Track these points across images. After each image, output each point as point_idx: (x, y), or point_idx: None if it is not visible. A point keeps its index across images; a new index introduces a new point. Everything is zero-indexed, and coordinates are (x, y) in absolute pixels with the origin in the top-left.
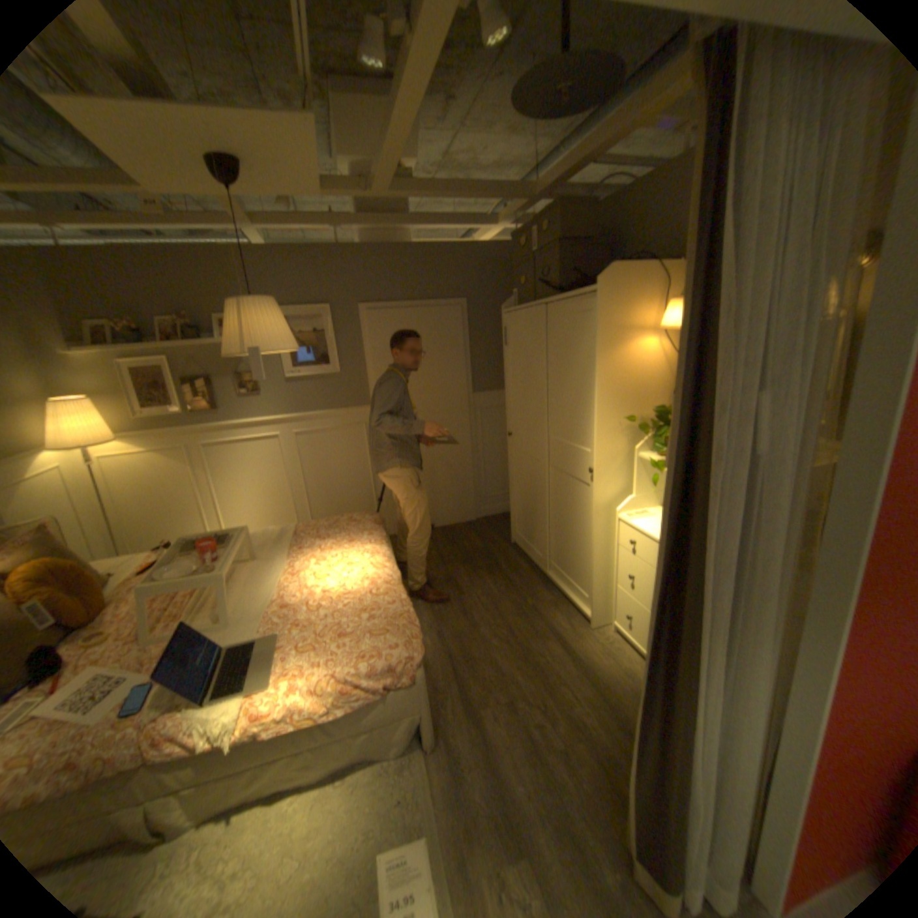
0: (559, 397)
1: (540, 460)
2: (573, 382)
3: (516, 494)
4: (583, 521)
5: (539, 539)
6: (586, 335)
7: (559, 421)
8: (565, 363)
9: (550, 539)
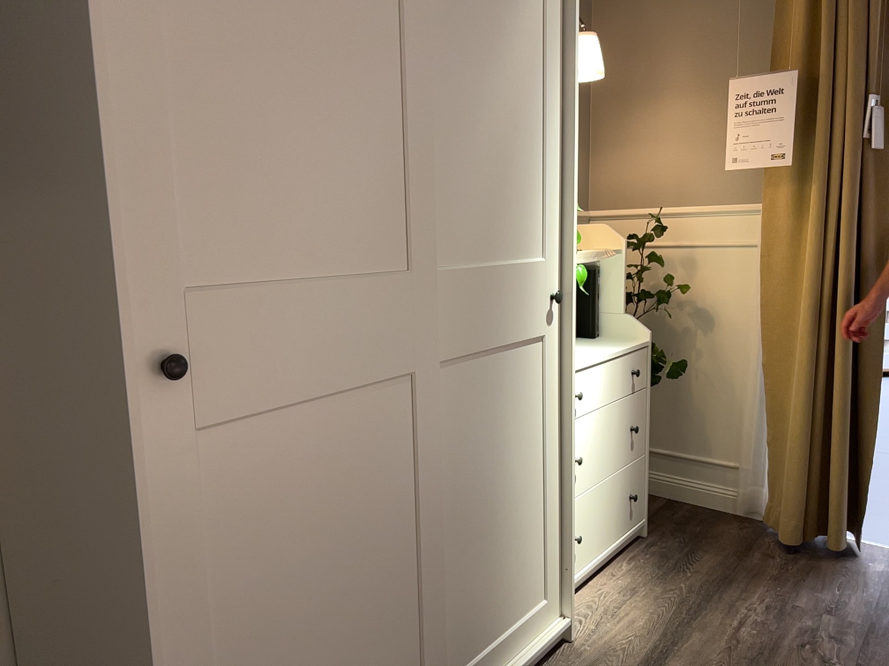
0: (459, 147)
1: (414, 368)
2: (500, 109)
3: (238, 661)
4: (528, 433)
5: (410, 658)
6: (528, 9)
7: (460, 218)
8: (479, 57)
9: (442, 605)
